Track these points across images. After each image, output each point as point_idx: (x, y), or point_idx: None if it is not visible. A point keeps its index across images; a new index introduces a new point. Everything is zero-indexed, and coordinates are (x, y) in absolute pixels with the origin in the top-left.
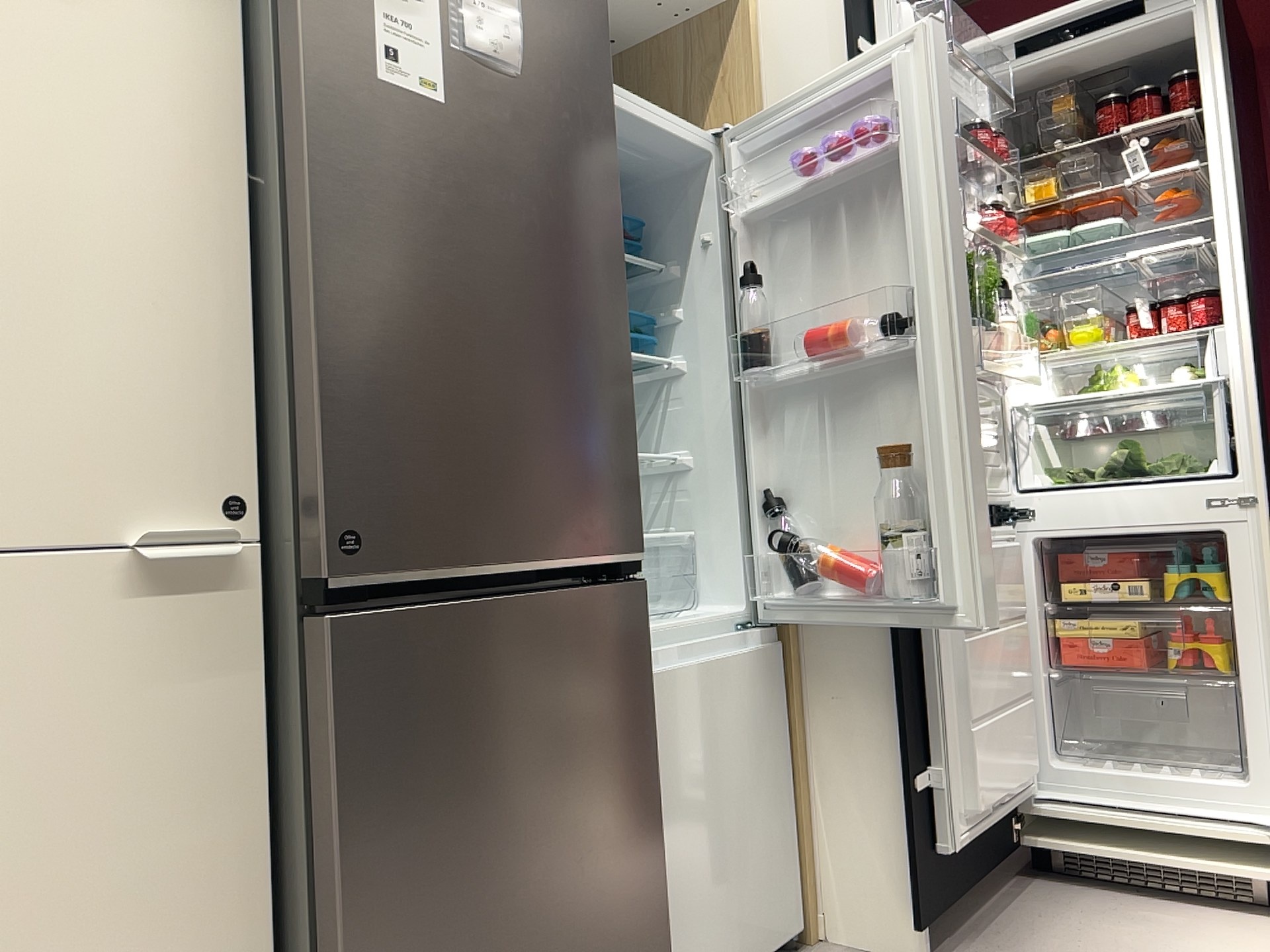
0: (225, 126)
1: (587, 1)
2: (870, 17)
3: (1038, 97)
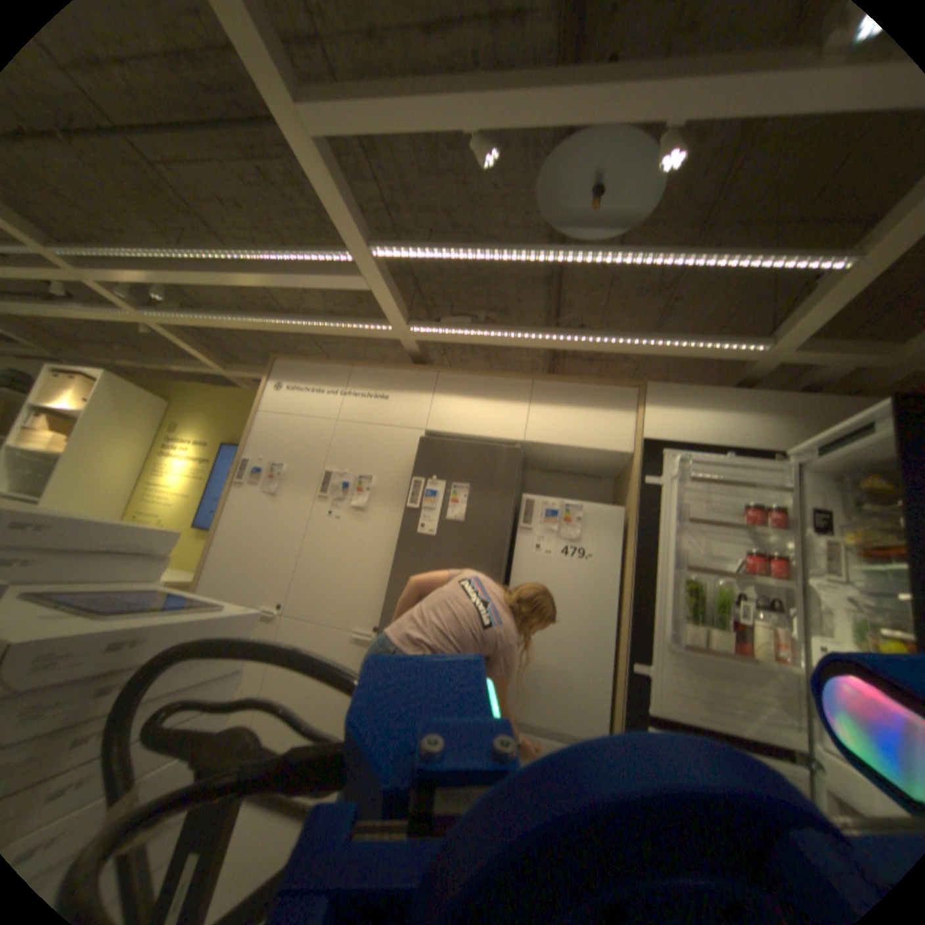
0: (396, 542)
1: (502, 492)
2: (660, 464)
3: (855, 475)
